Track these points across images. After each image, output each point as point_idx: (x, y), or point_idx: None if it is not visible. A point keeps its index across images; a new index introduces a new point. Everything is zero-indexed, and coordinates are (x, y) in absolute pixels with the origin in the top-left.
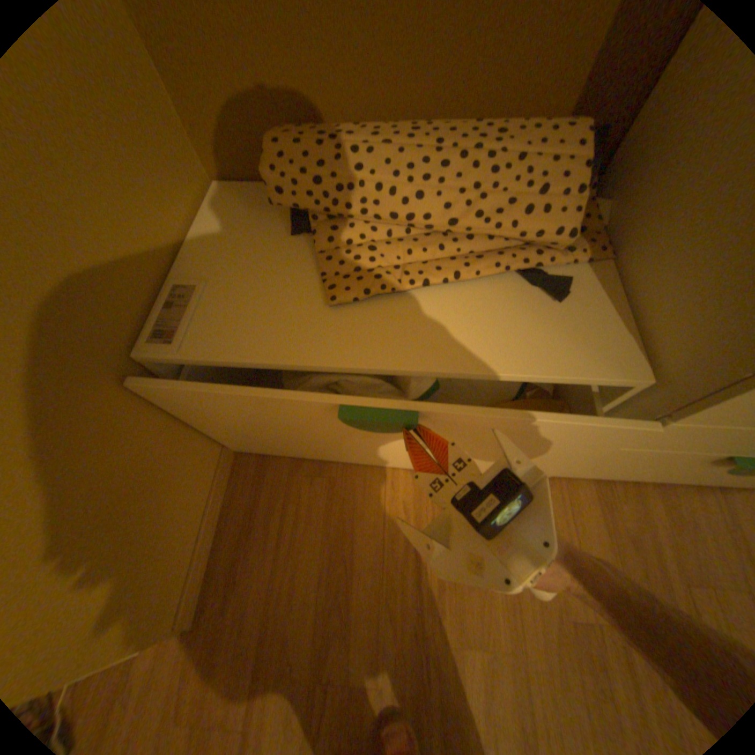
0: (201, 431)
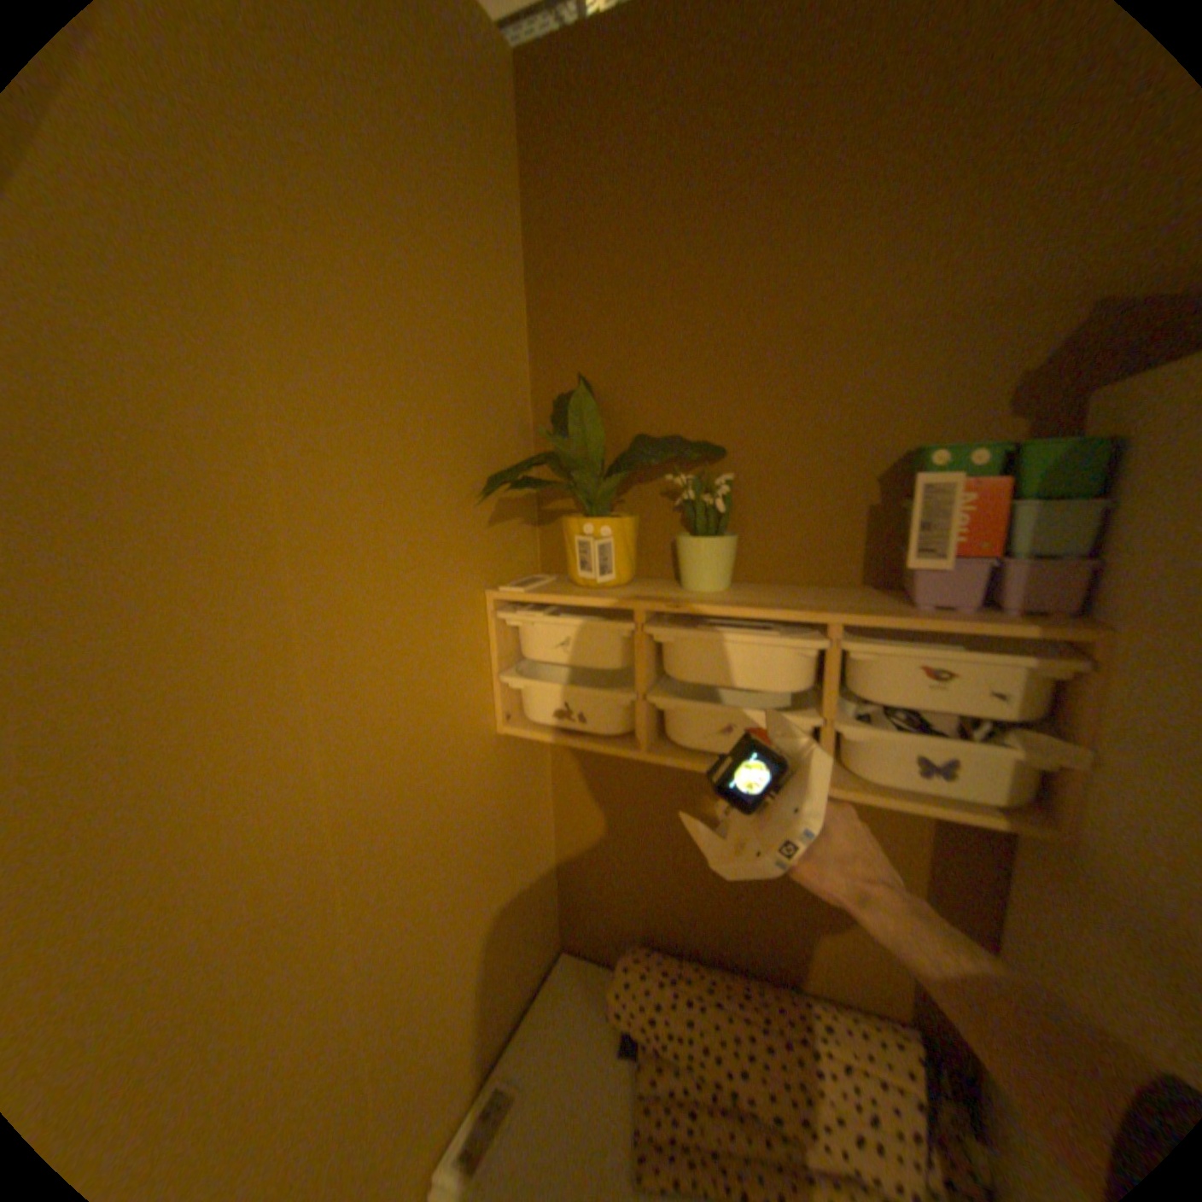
0: None
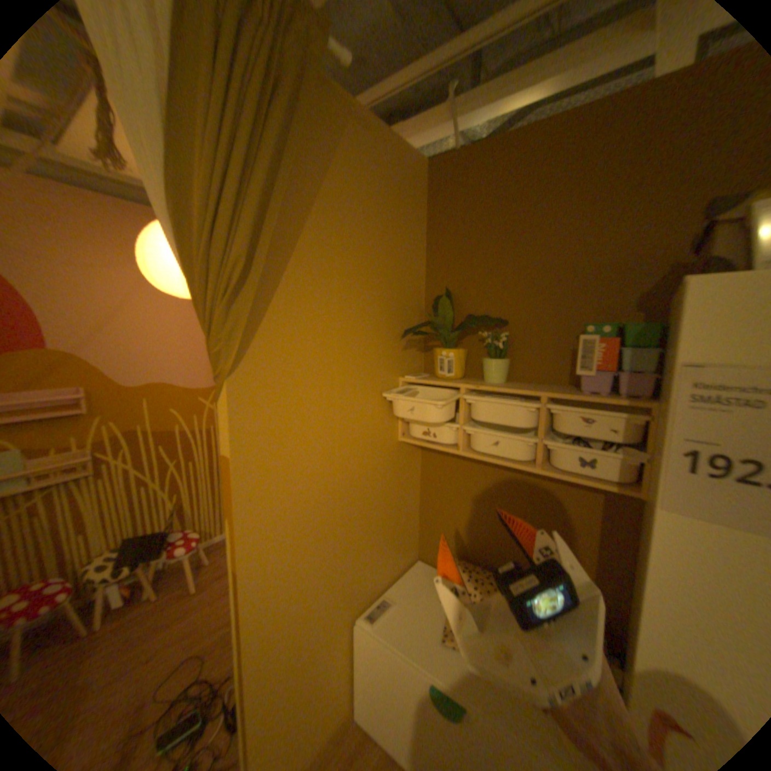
0: (347, 688)
